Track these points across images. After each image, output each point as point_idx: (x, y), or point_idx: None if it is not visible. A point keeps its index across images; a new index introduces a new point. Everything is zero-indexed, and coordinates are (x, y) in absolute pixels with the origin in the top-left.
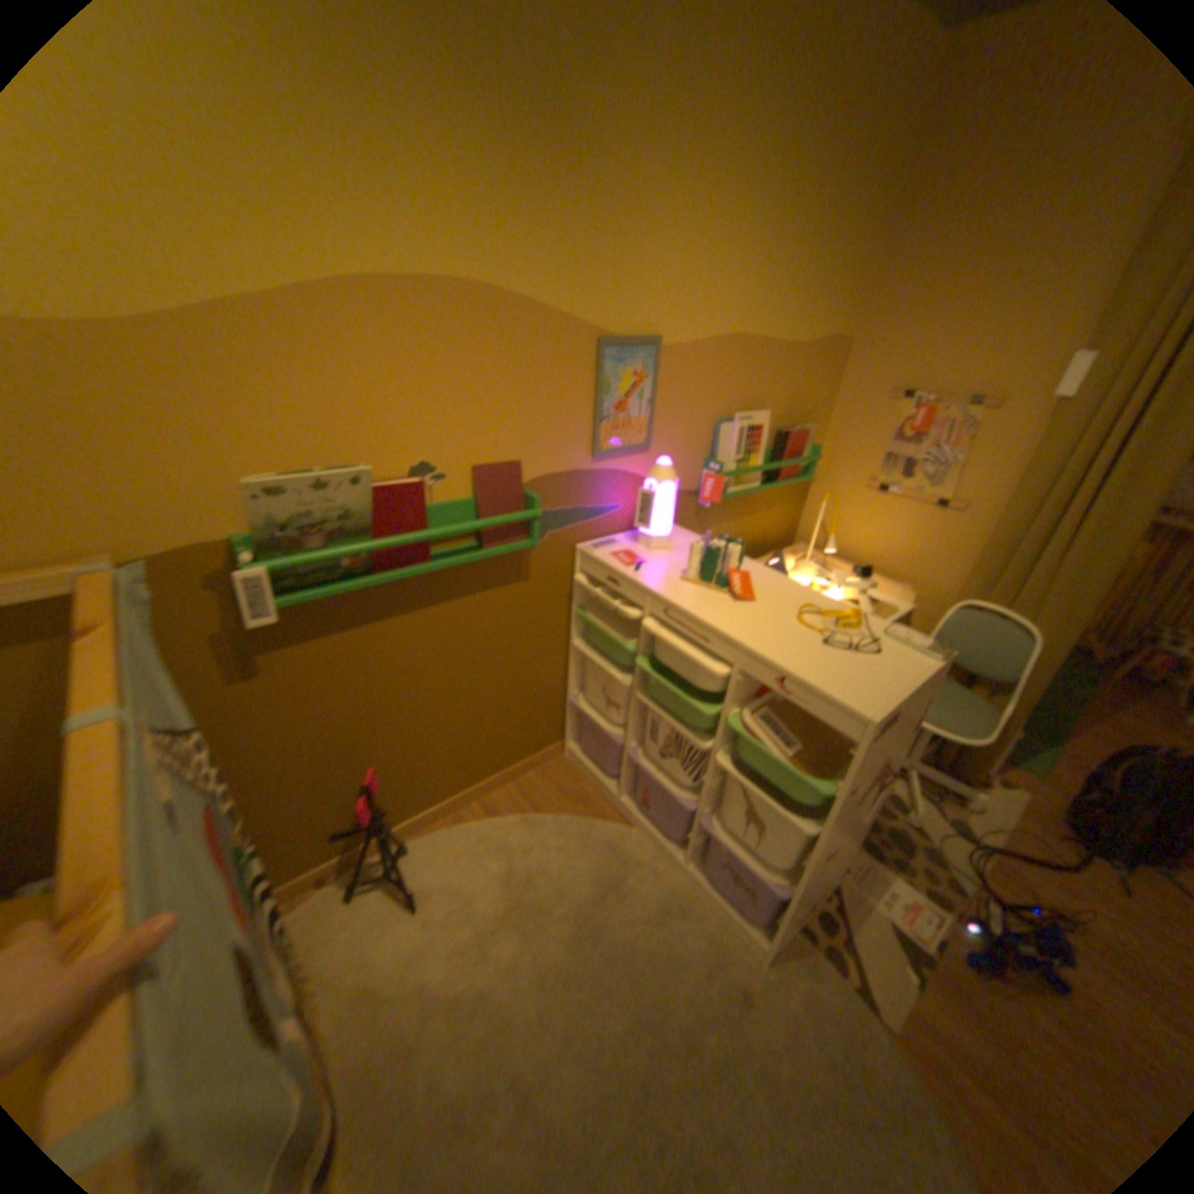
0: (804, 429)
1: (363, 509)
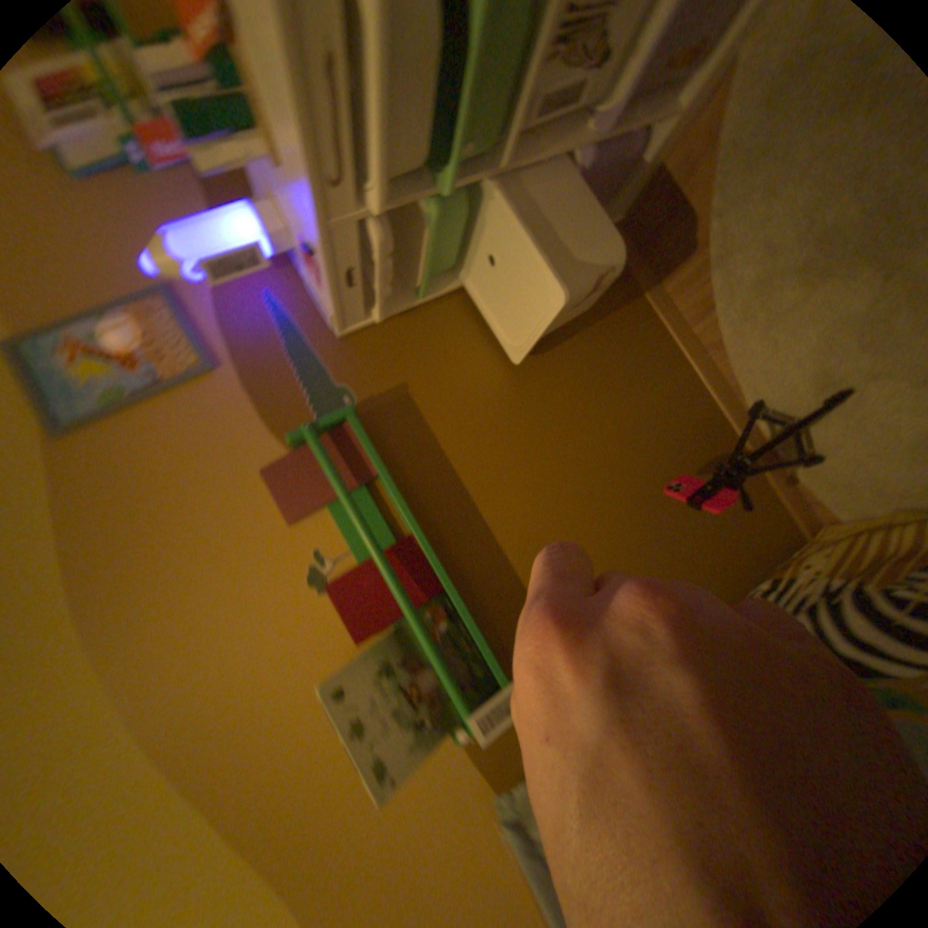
0: None
1: (372, 655)
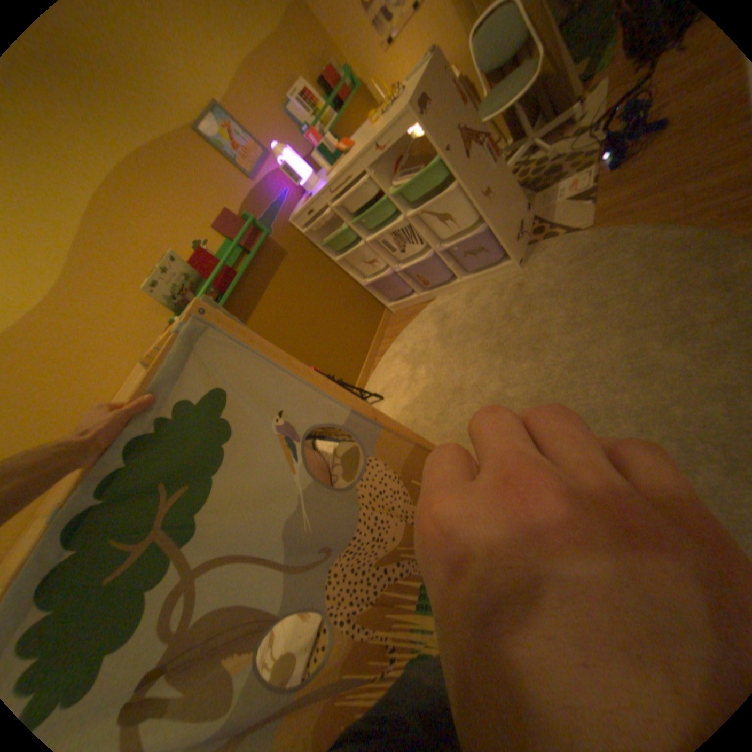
0: (327, 64)
1: (188, 268)
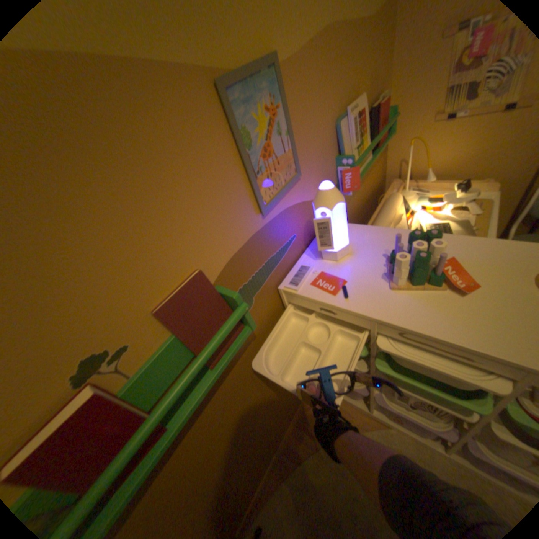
0: (386, 95)
1: None
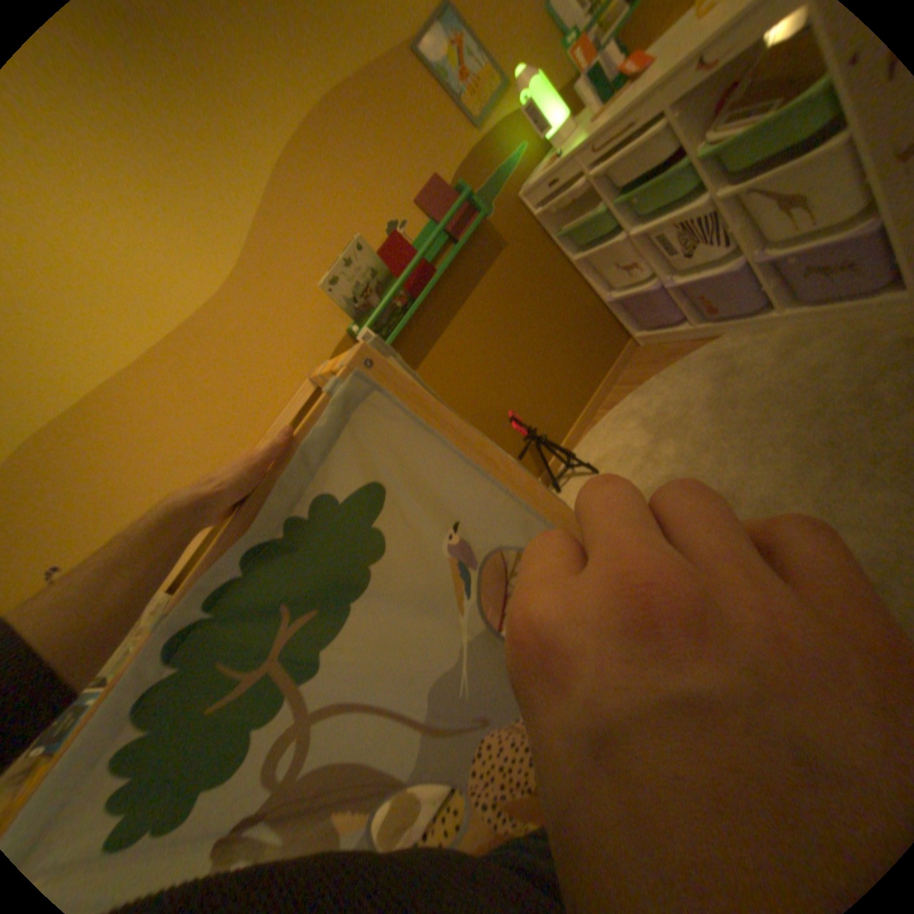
0: None
1: (377, 261)
